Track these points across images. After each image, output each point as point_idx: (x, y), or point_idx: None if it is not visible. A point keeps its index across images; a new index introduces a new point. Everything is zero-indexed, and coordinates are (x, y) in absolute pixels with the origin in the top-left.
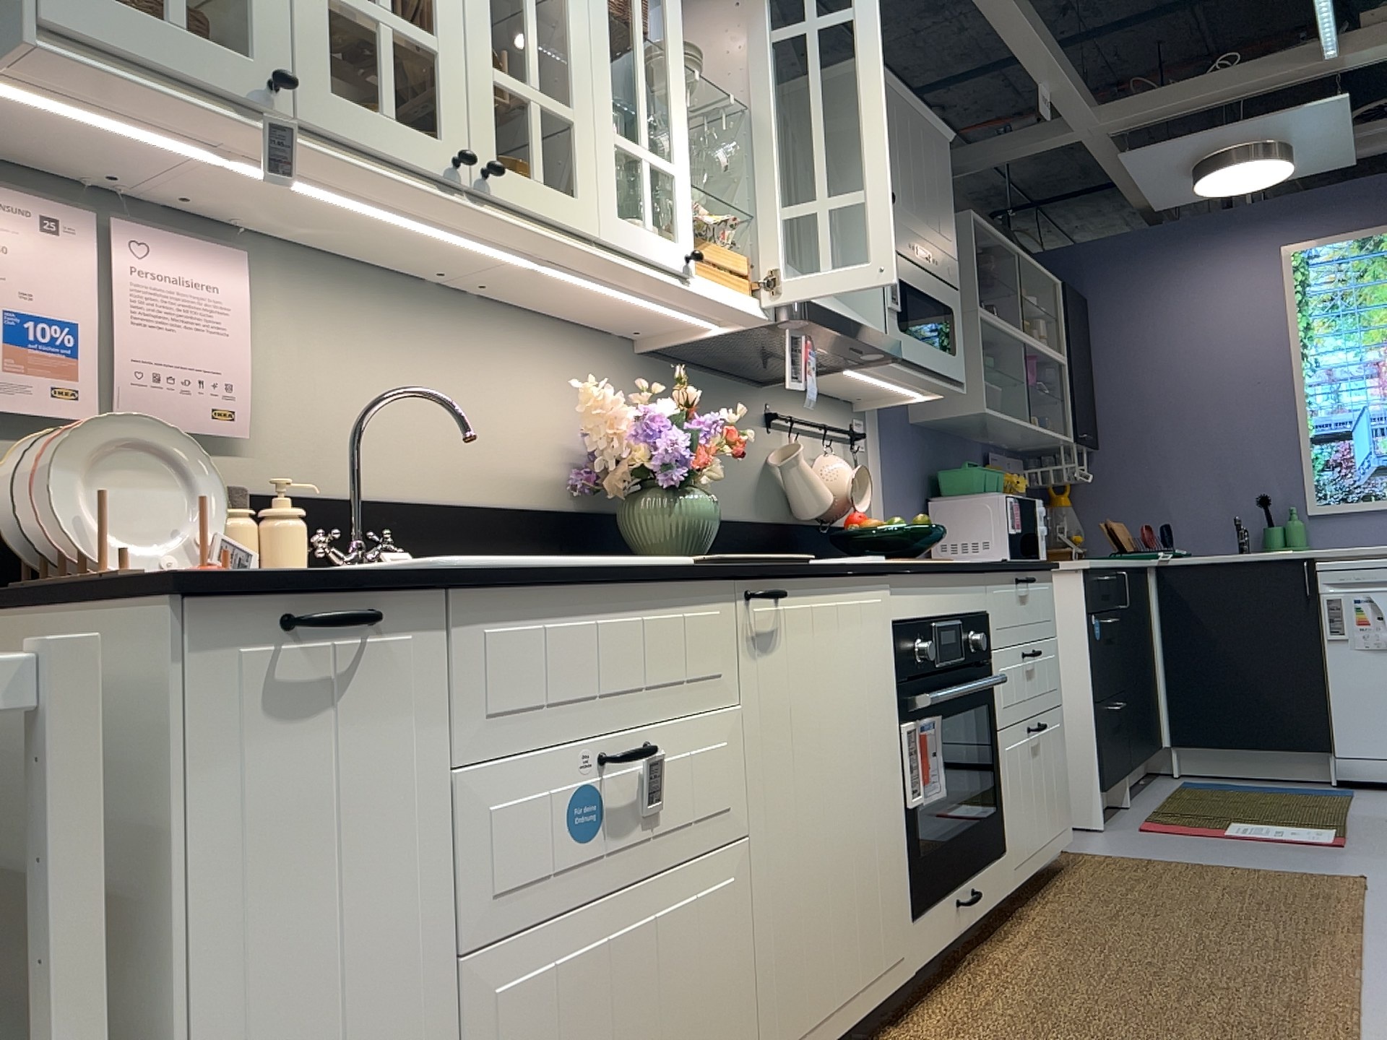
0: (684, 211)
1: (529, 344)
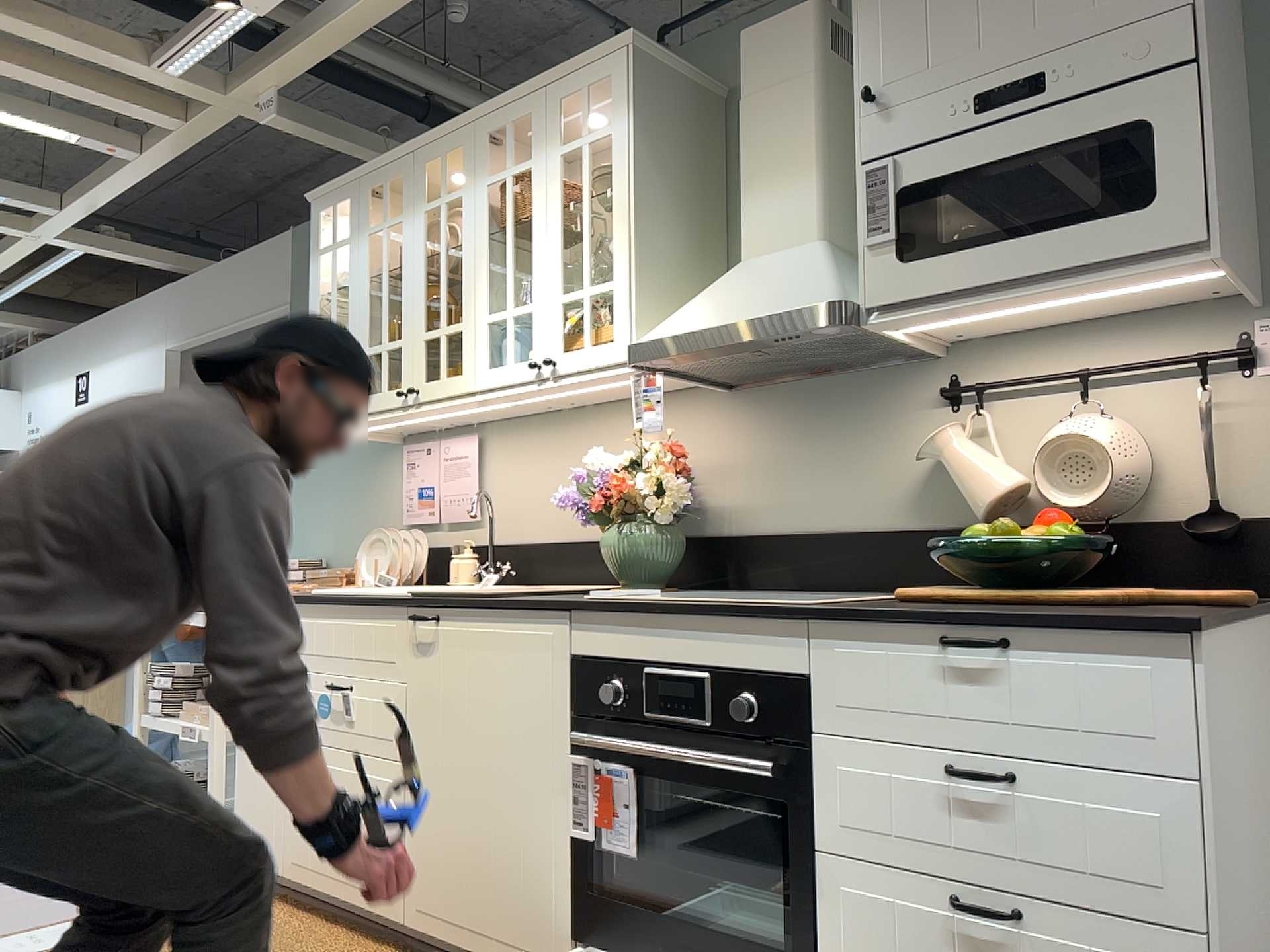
0: (536, 331)
1: (624, 422)
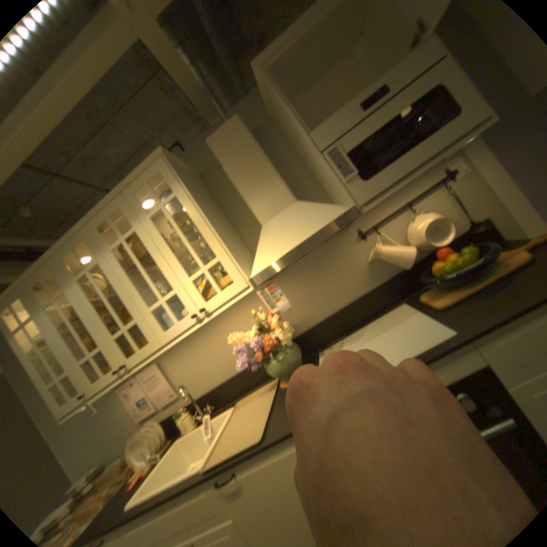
0: (186, 302)
1: (229, 318)
